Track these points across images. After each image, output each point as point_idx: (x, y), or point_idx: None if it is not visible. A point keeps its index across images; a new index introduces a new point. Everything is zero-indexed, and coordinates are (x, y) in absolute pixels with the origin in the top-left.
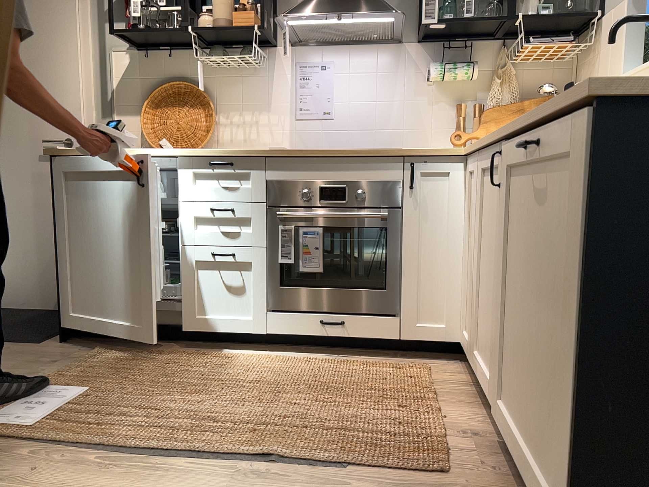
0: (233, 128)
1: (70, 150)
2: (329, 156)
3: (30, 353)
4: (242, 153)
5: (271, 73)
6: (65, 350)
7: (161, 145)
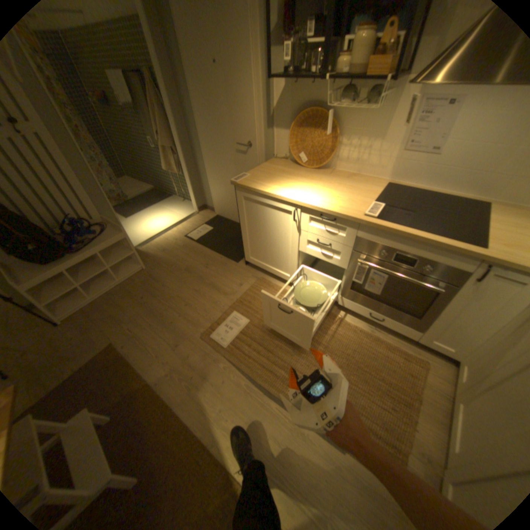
0: (352, 149)
1: (243, 181)
2: (411, 237)
3: (233, 271)
4: (343, 216)
5: (396, 103)
6: (247, 272)
7: (300, 156)
